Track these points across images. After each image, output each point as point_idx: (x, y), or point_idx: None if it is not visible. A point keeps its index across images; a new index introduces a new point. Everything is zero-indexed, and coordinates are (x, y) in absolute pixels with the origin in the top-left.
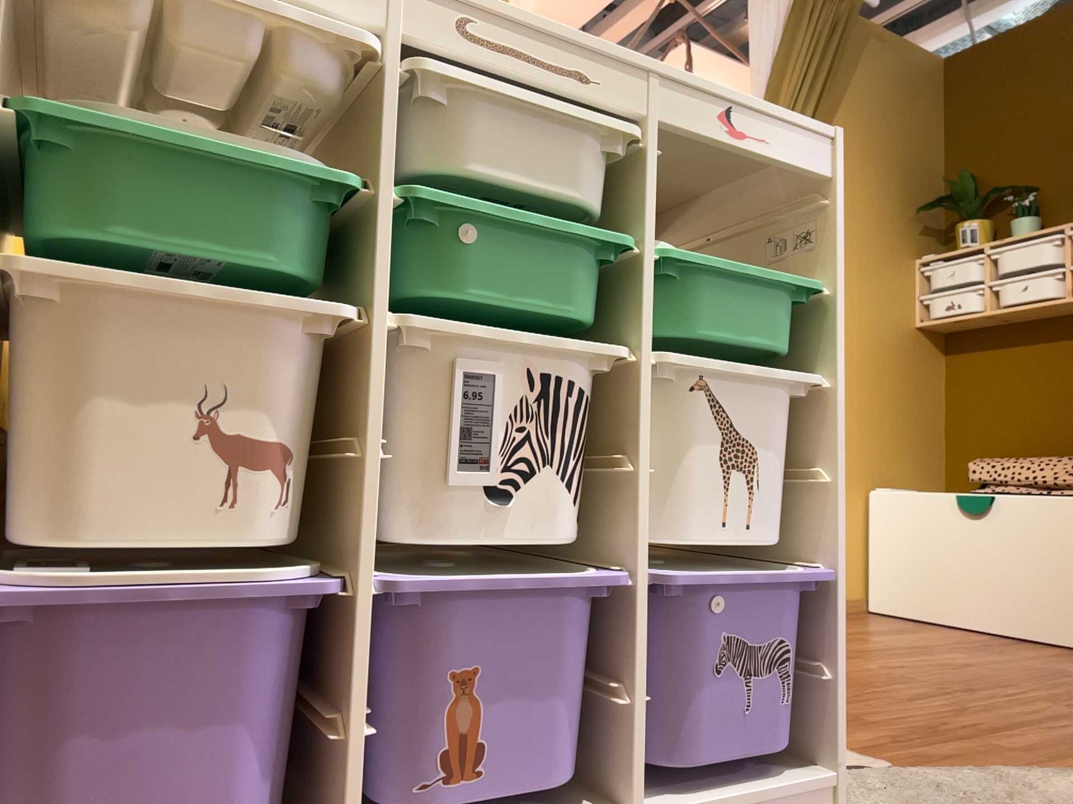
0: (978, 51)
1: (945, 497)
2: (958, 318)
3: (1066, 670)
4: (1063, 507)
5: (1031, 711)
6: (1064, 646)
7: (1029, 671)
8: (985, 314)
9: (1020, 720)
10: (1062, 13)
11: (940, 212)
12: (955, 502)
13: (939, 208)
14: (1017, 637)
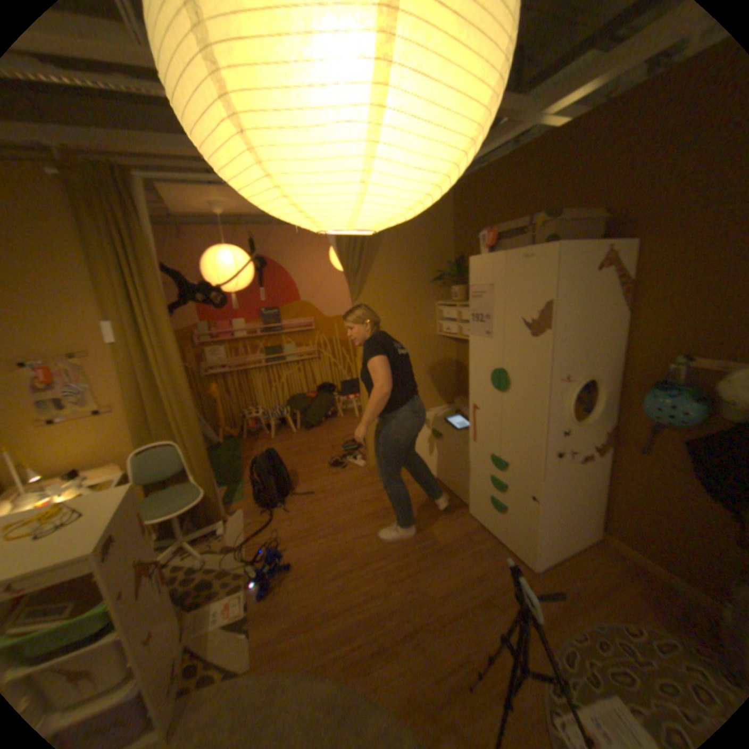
0: (469, 177)
1: (430, 431)
2: (452, 336)
3: (433, 537)
4: (462, 451)
5: (365, 599)
6: (461, 503)
7: (413, 542)
8: (460, 338)
9: (349, 612)
10: (501, 160)
11: (446, 279)
12: (432, 435)
13: (448, 274)
14: (450, 492)
